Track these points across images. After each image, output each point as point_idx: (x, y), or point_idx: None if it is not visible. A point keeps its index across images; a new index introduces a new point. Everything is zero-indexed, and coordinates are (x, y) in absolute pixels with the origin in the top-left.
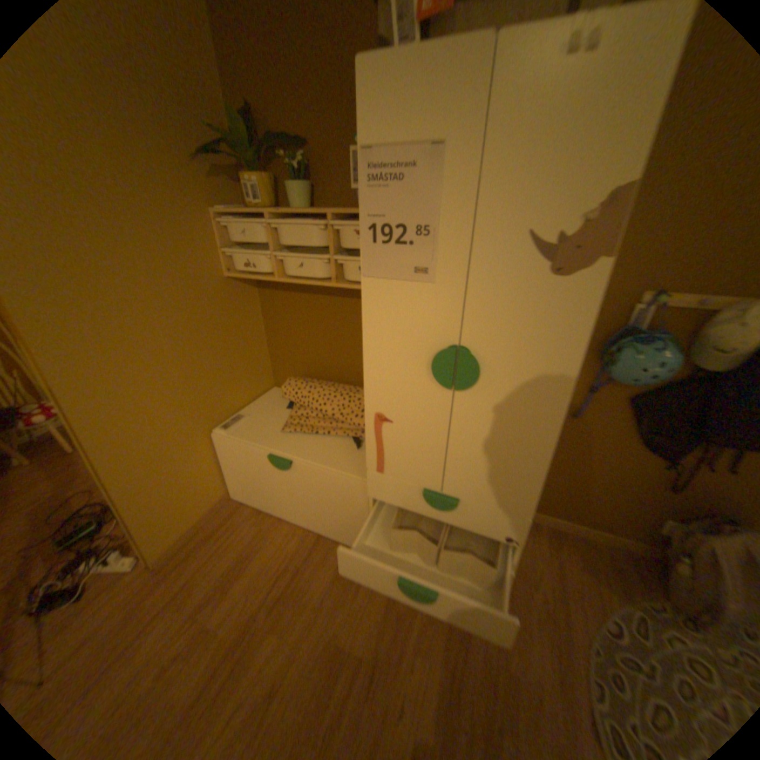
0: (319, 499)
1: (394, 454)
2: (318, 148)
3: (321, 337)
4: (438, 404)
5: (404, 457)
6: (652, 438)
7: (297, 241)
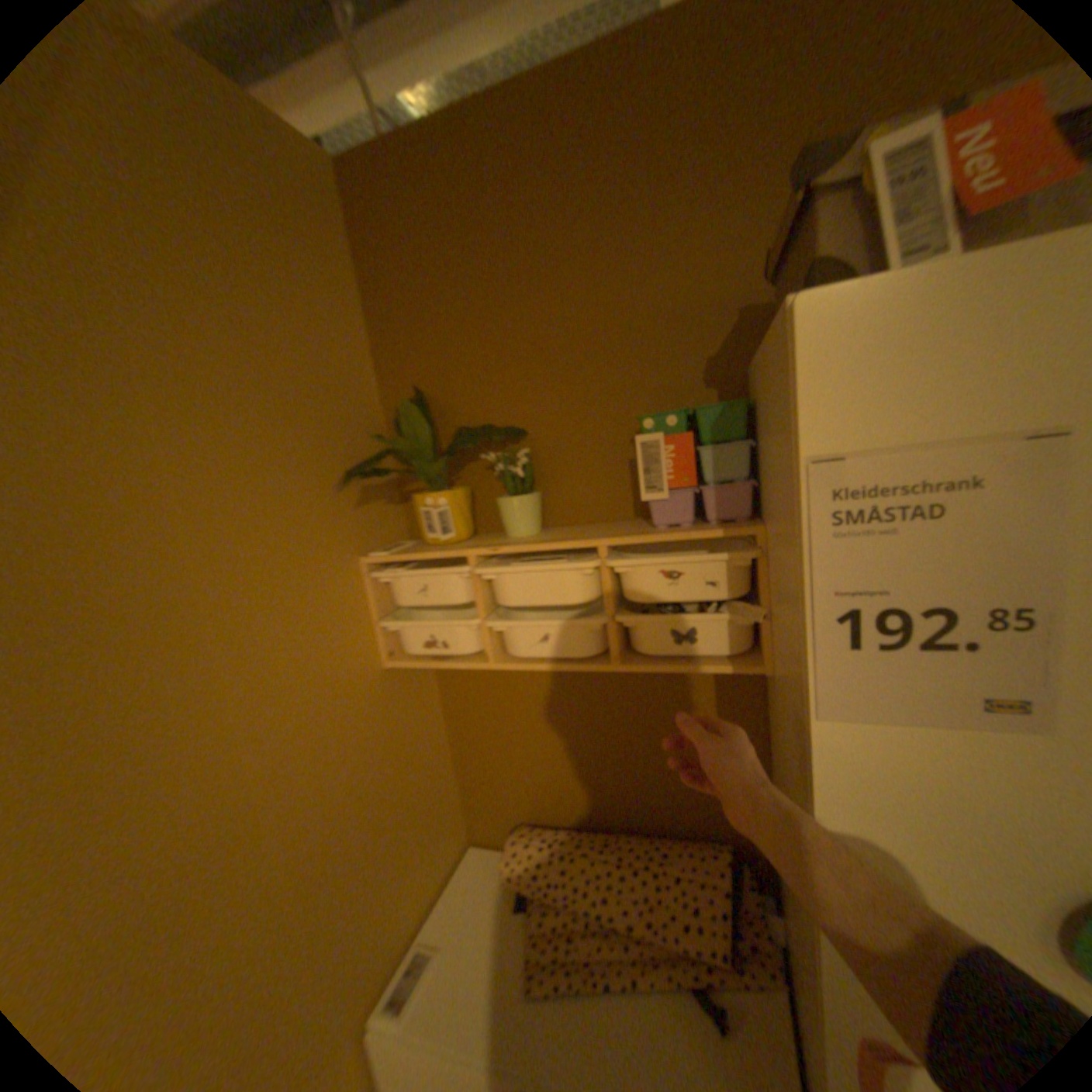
0: None
1: None
2: (548, 439)
3: (566, 742)
4: None
5: None
6: None
7: (535, 595)
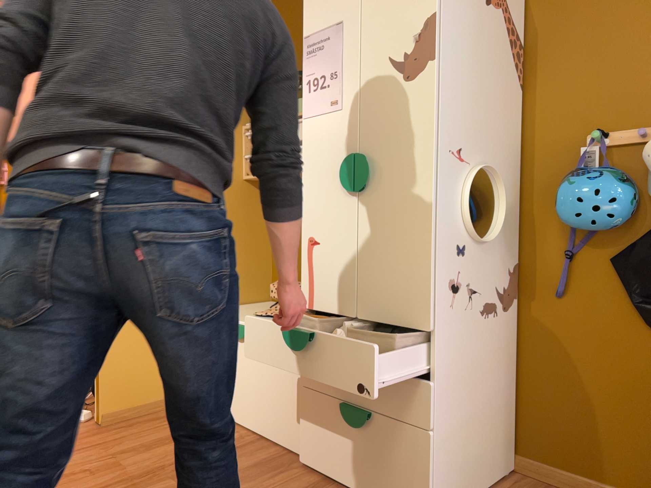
0: (266, 376)
1: (320, 281)
2: None
3: None
4: (349, 212)
5: (328, 281)
6: (648, 308)
7: None
